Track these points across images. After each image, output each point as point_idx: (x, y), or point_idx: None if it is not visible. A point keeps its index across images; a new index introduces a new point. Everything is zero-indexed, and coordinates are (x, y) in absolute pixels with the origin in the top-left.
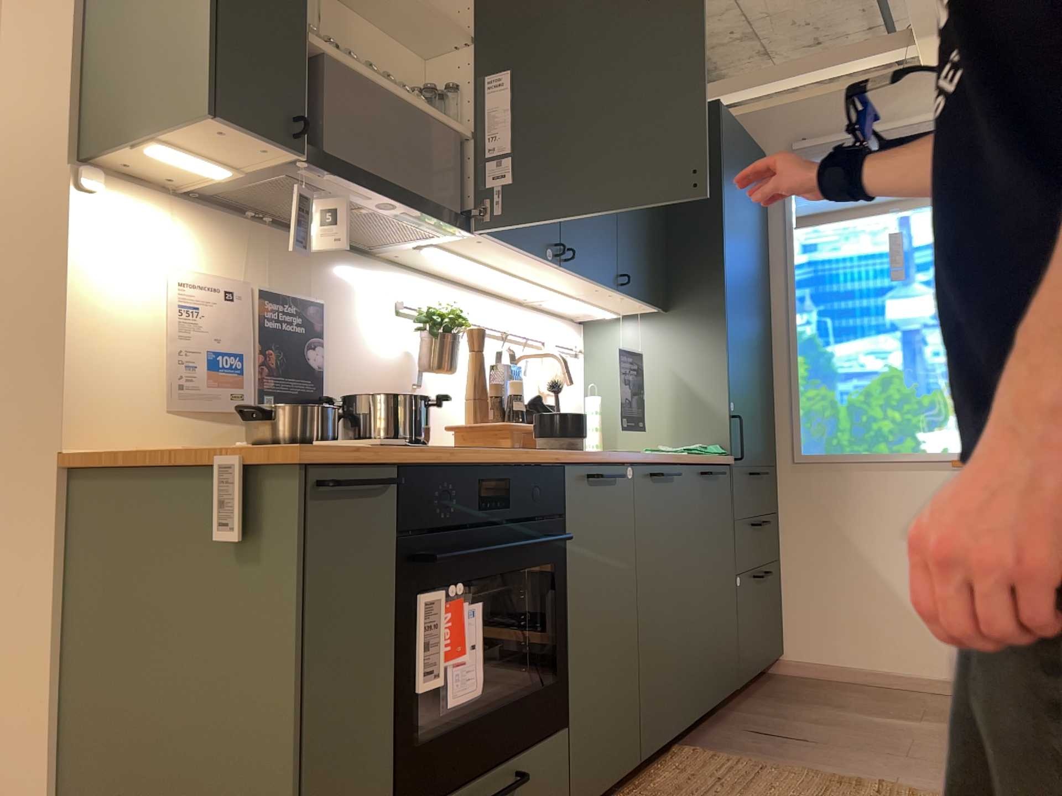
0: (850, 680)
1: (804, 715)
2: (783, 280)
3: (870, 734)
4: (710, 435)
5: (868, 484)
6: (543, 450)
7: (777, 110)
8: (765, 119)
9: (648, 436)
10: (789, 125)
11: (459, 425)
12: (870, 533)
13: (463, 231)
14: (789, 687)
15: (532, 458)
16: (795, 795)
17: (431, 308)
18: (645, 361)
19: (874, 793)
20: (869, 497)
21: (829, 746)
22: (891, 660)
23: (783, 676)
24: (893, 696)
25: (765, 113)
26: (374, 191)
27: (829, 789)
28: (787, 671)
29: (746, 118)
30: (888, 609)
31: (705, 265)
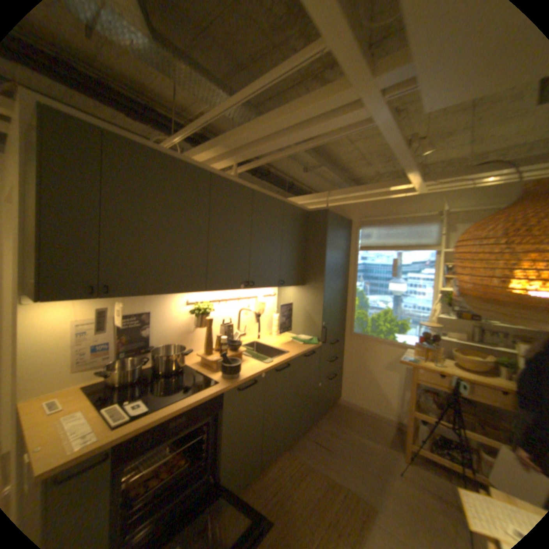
0: (361, 412)
1: (337, 434)
2: (353, 268)
3: (356, 452)
4: (314, 333)
5: (375, 348)
6: (216, 384)
7: (358, 203)
8: (353, 206)
9: (294, 328)
10: (361, 210)
11: (201, 354)
12: (374, 365)
13: (198, 290)
14: (338, 413)
15: (204, 397)
16: (313, 494)
17: (198, 304)
18: (295, 301)
19: (343, 498)
20: (375, 352)
21: (339, 458)
22: (376, 409)
23: (339, 405)
24: (374, 425)
25: (353, 204)
26: (144, 295)
27: (327, 492)
28: (341, 403)
29: (346, 204)
30: (377, 392)
31: (318, 271)
